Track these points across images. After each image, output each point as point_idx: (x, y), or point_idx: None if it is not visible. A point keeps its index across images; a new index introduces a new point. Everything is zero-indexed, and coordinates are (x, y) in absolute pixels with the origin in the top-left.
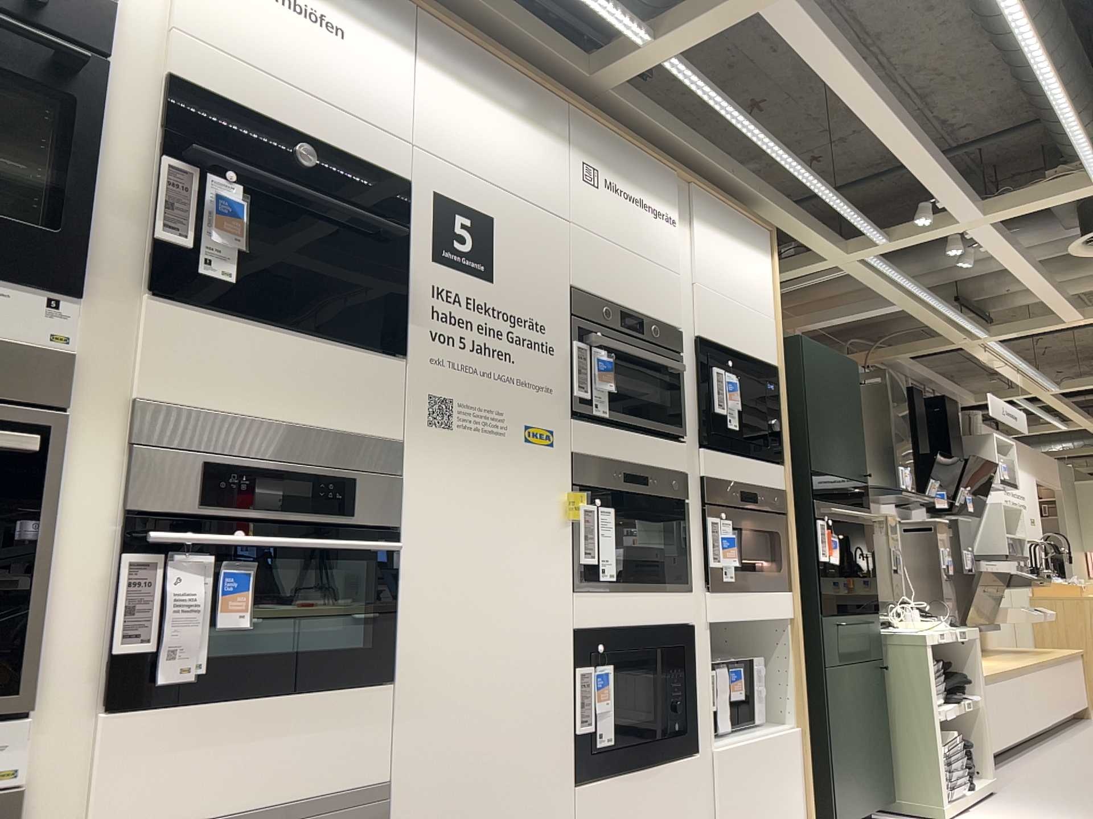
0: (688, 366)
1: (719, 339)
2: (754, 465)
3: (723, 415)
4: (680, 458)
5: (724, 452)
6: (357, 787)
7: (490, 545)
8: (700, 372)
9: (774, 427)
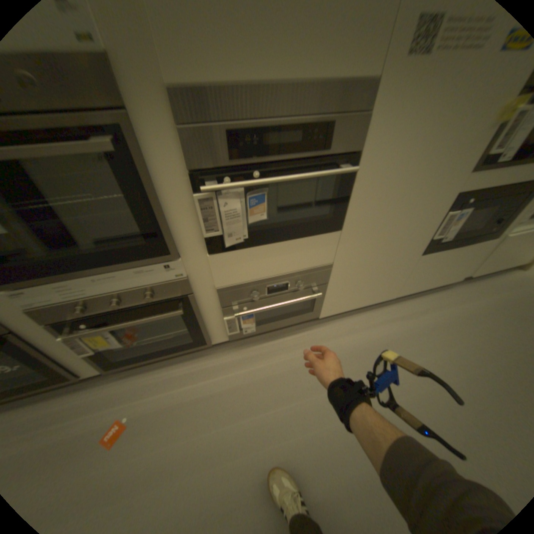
0: None
1: None
2: None
3: None
4: None
5: None
6: (318, 265)
7: (425, 150)
8: None
9: None
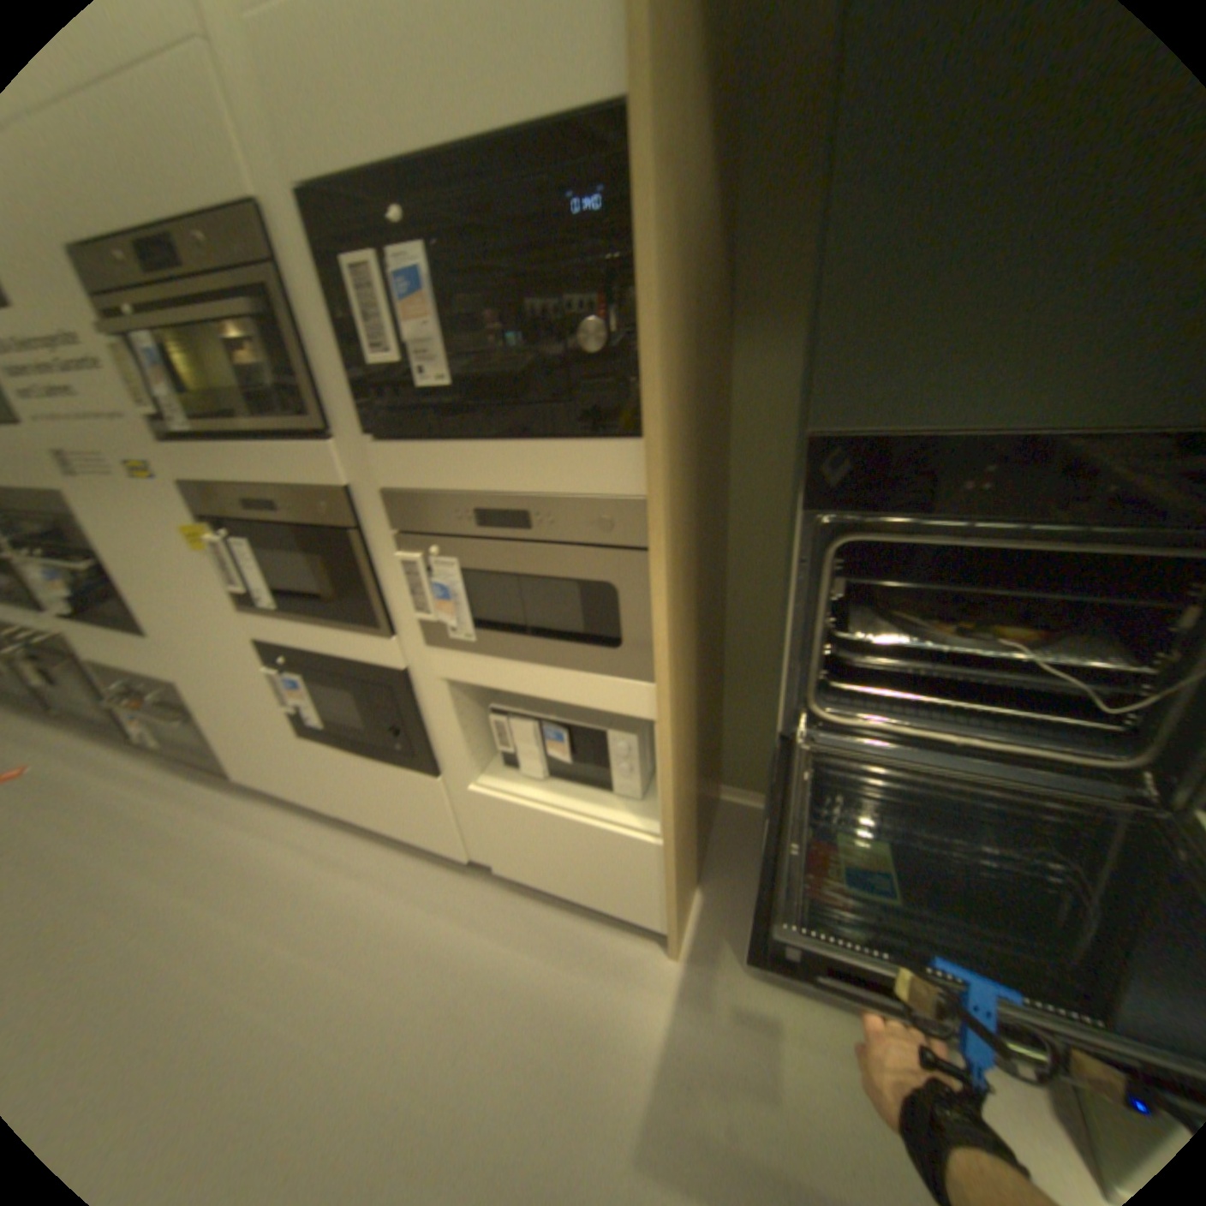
0: (296, 277)
1: (338, 155)
2: (509, 453)
3: (402, 361)
4: (313, 468)
5: (420, 439)
6: (152, 683)
7: (144, 570)
8: (321, 279)
9: (577, 343)
